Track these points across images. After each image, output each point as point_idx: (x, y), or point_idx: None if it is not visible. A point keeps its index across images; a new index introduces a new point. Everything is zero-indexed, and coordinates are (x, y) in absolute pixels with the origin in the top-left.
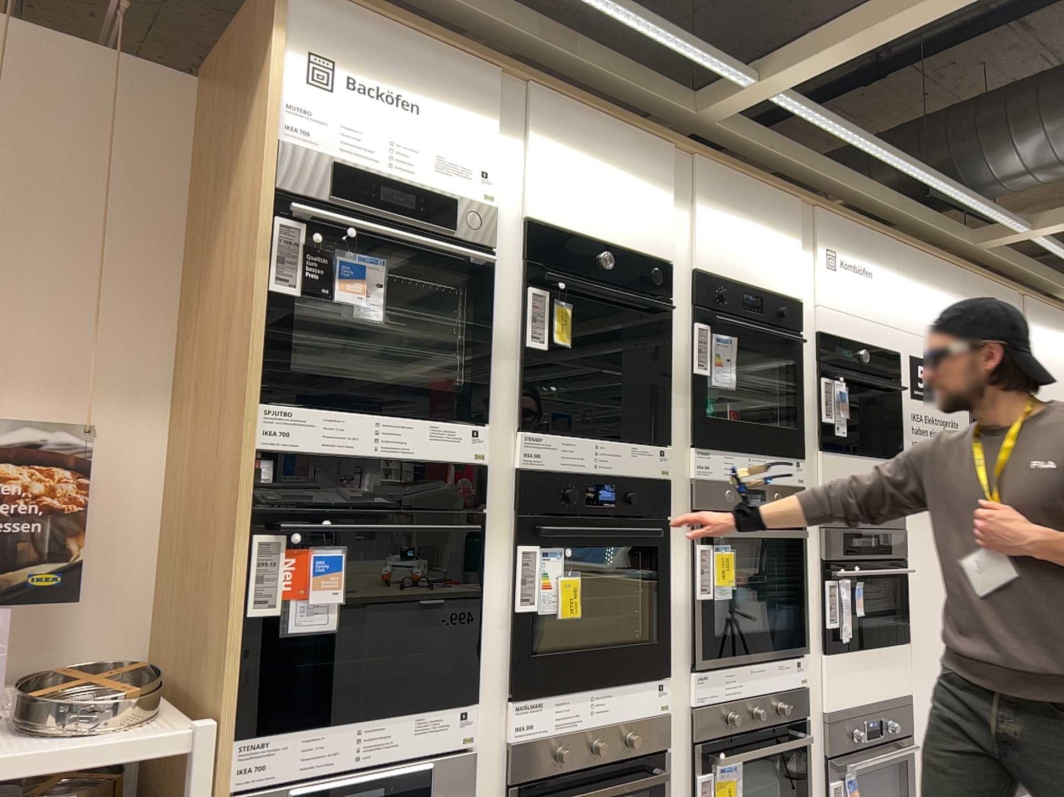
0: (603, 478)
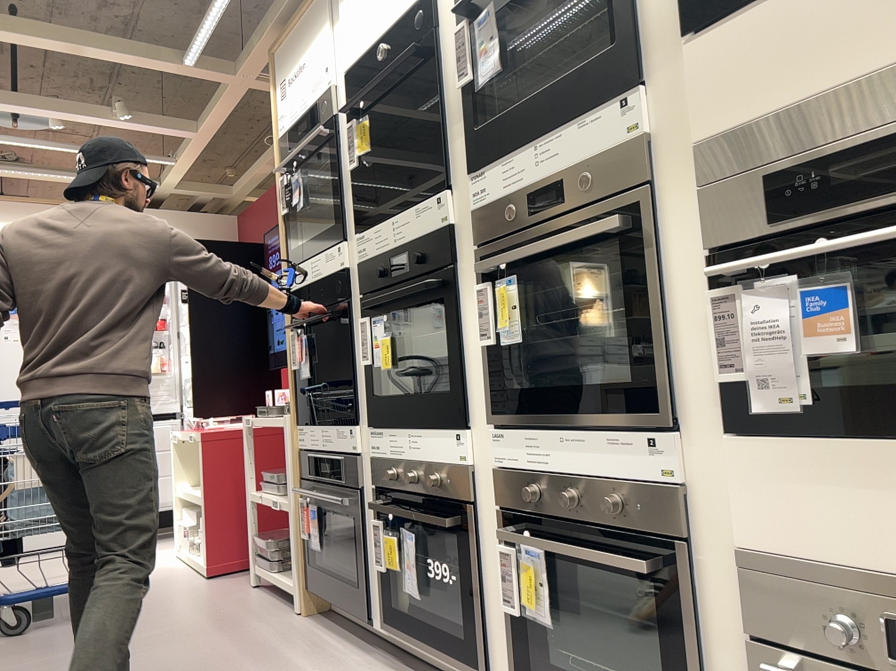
0: (400, 250)
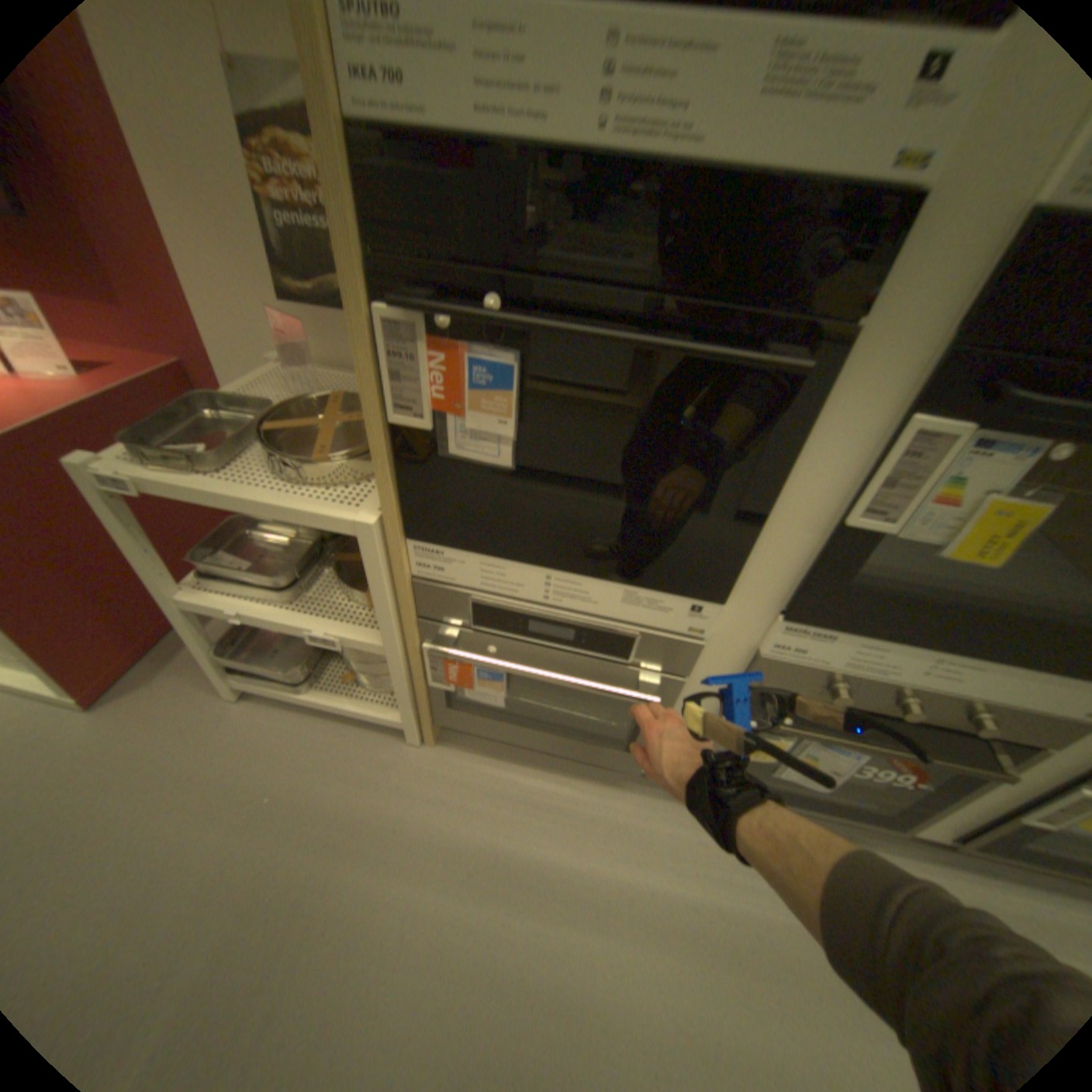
0: None
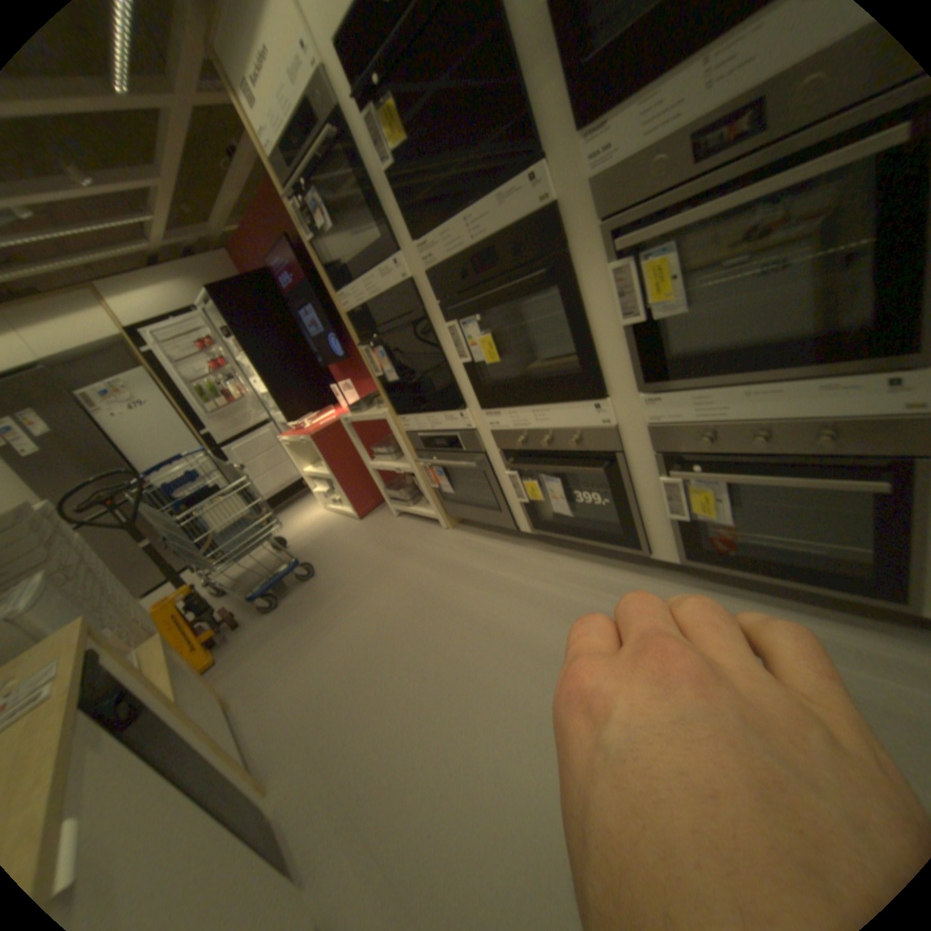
0: (484, 245)
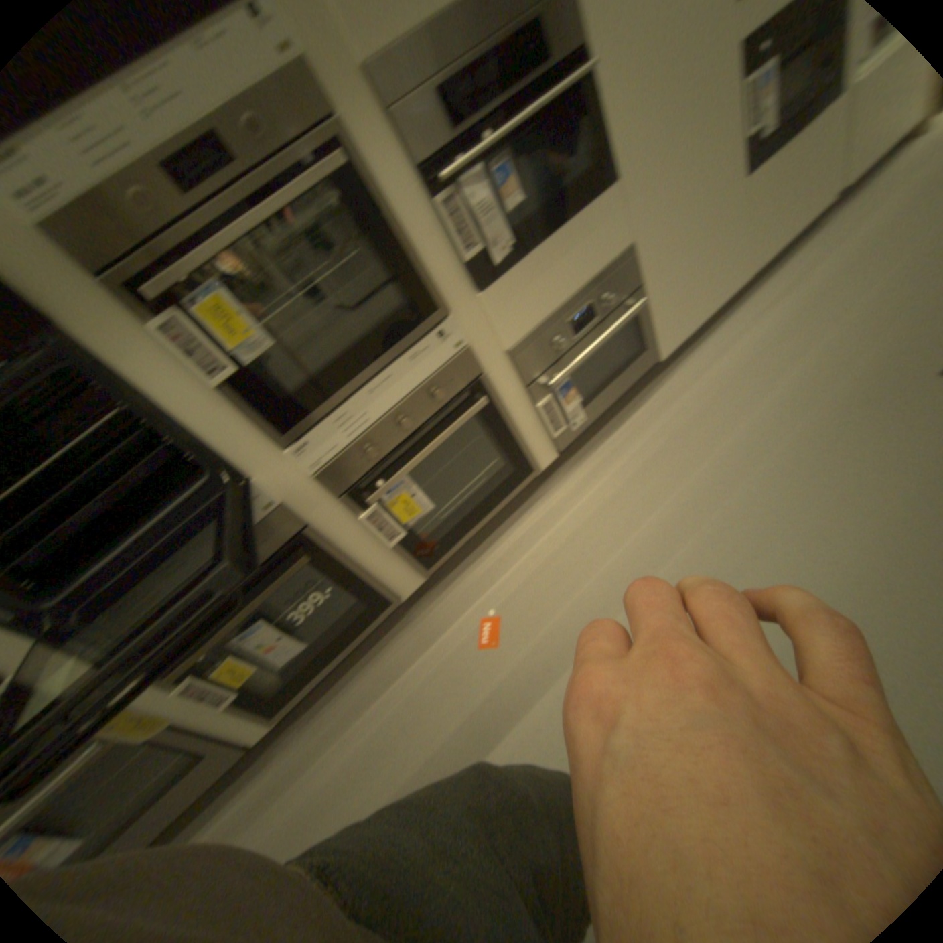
0: None
